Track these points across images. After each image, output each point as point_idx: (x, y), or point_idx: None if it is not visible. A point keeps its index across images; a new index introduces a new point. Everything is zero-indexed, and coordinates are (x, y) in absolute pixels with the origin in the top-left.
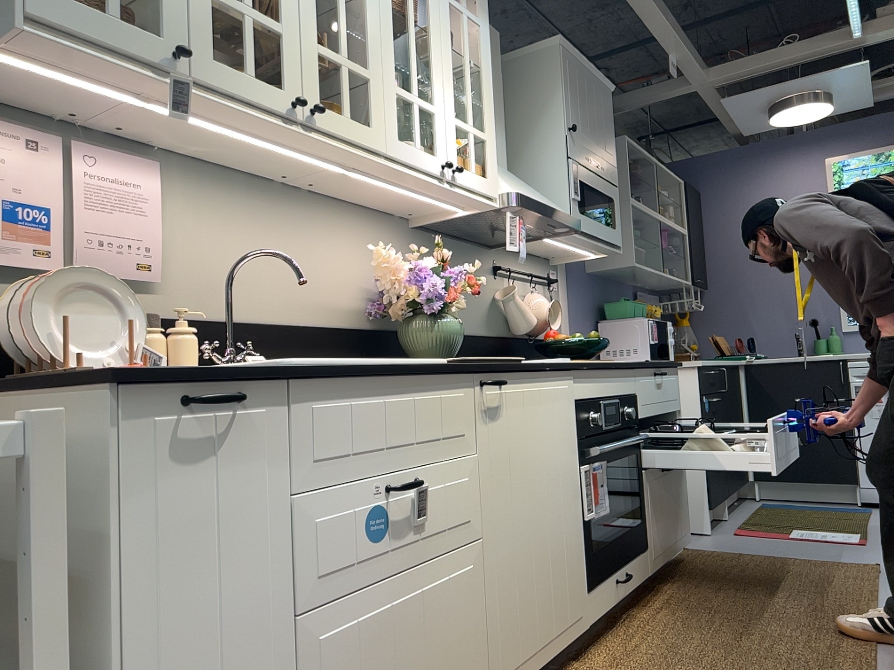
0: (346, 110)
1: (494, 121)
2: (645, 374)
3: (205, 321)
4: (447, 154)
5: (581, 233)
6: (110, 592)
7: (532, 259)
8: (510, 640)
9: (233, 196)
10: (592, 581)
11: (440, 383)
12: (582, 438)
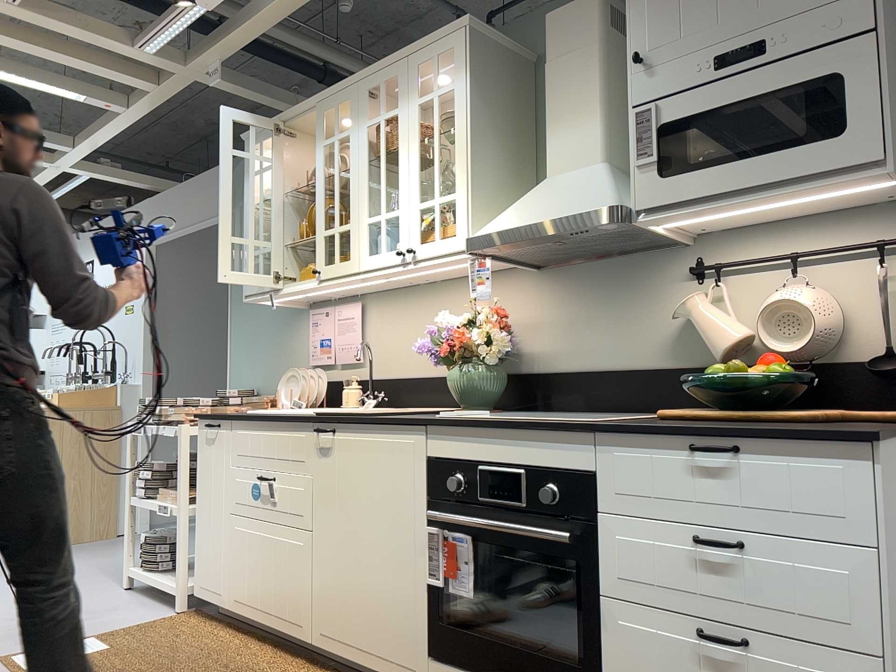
0: (335, 258)
1: (468, 170)
2: (635, 443)
3: (381, 379)
4: (407, 241)
5: (681, 203)
6: (197, 477)
7: (822, 221)
8: (328, 614)
9: (396, 303)
10: (436, 651)
11: (290, 427)
12: (435, 499)
